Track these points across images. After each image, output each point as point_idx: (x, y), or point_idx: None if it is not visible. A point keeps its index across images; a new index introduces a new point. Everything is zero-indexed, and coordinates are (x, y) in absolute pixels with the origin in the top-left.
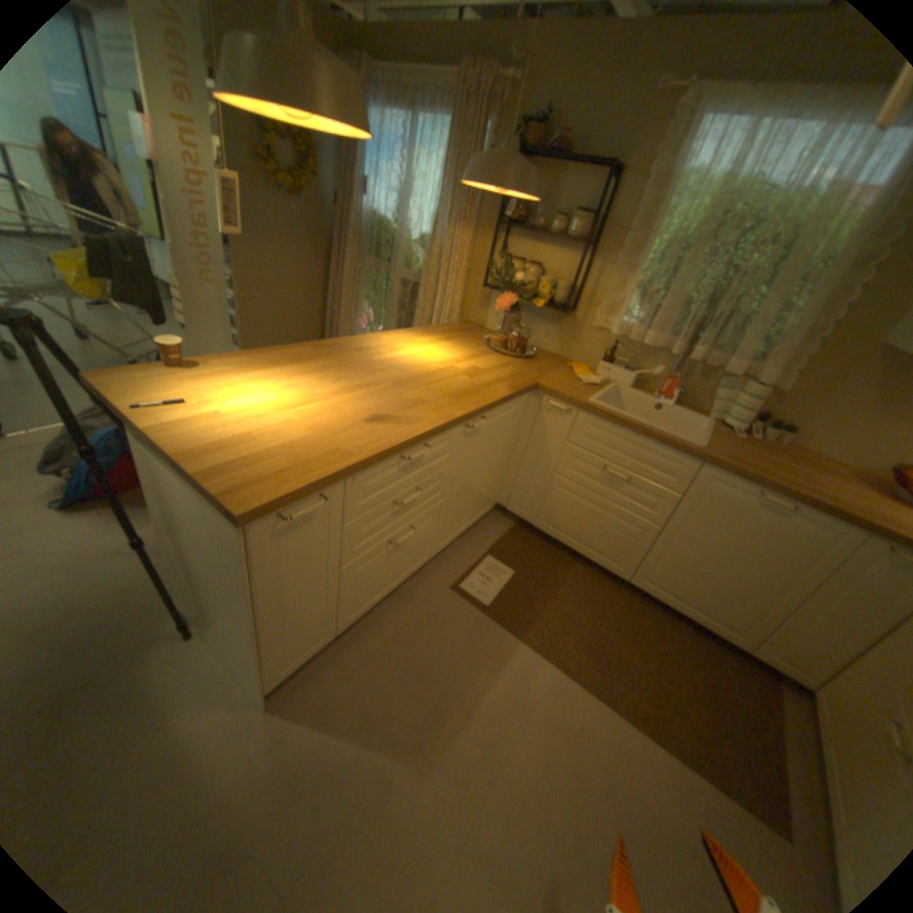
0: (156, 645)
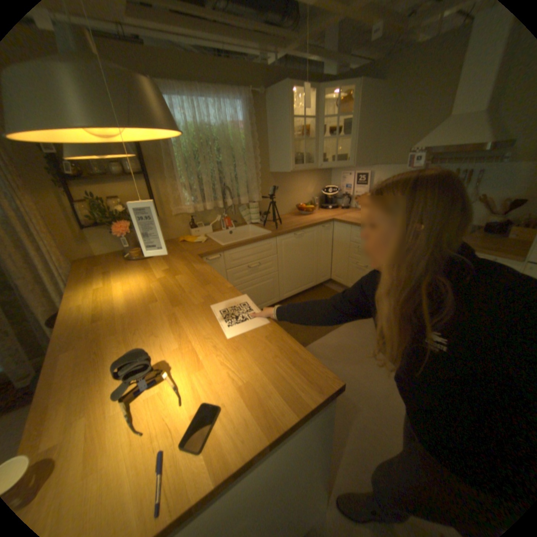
0: None
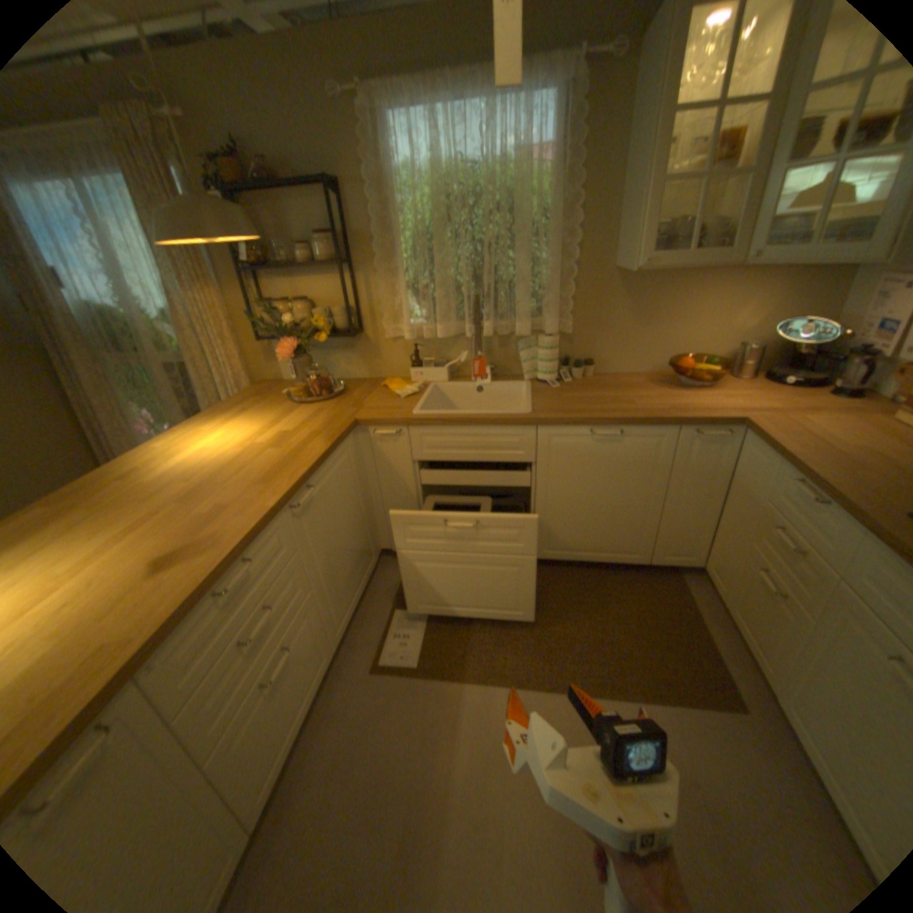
0: None
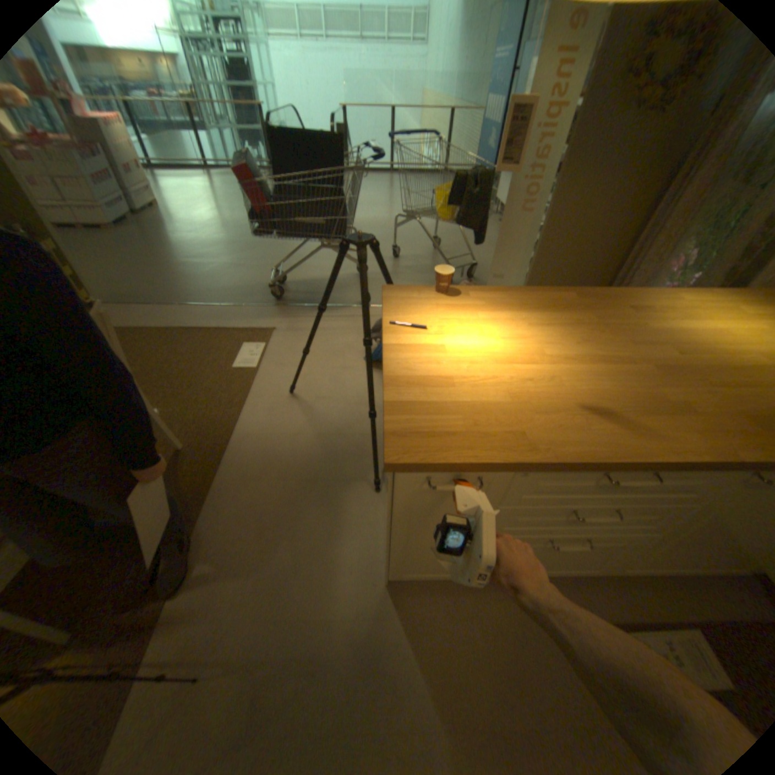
0: (361, 483)
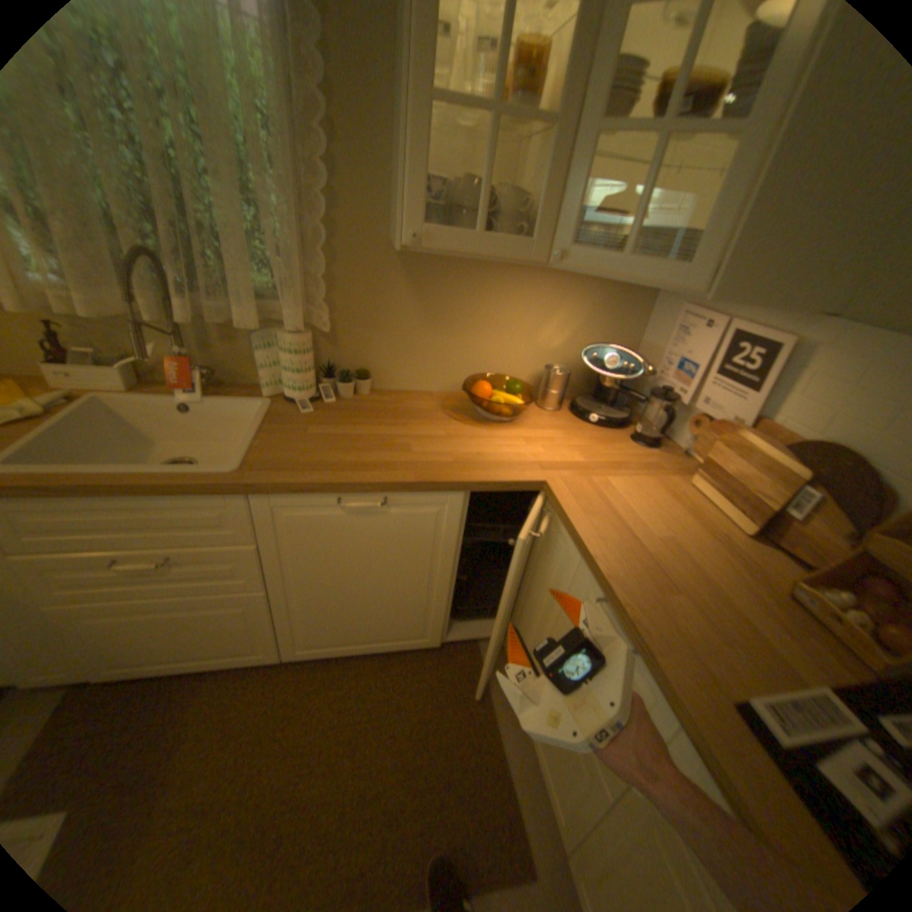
0: None
